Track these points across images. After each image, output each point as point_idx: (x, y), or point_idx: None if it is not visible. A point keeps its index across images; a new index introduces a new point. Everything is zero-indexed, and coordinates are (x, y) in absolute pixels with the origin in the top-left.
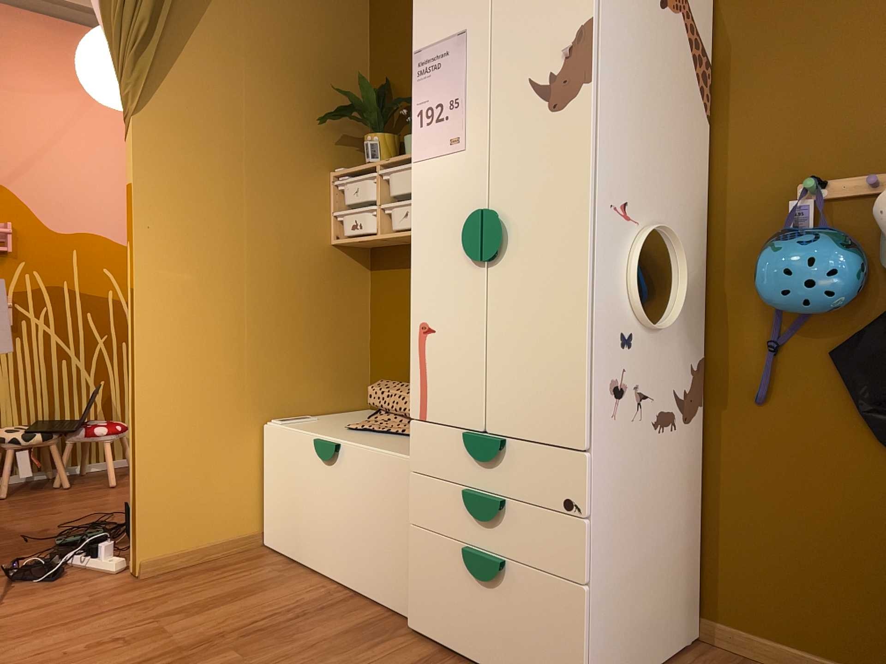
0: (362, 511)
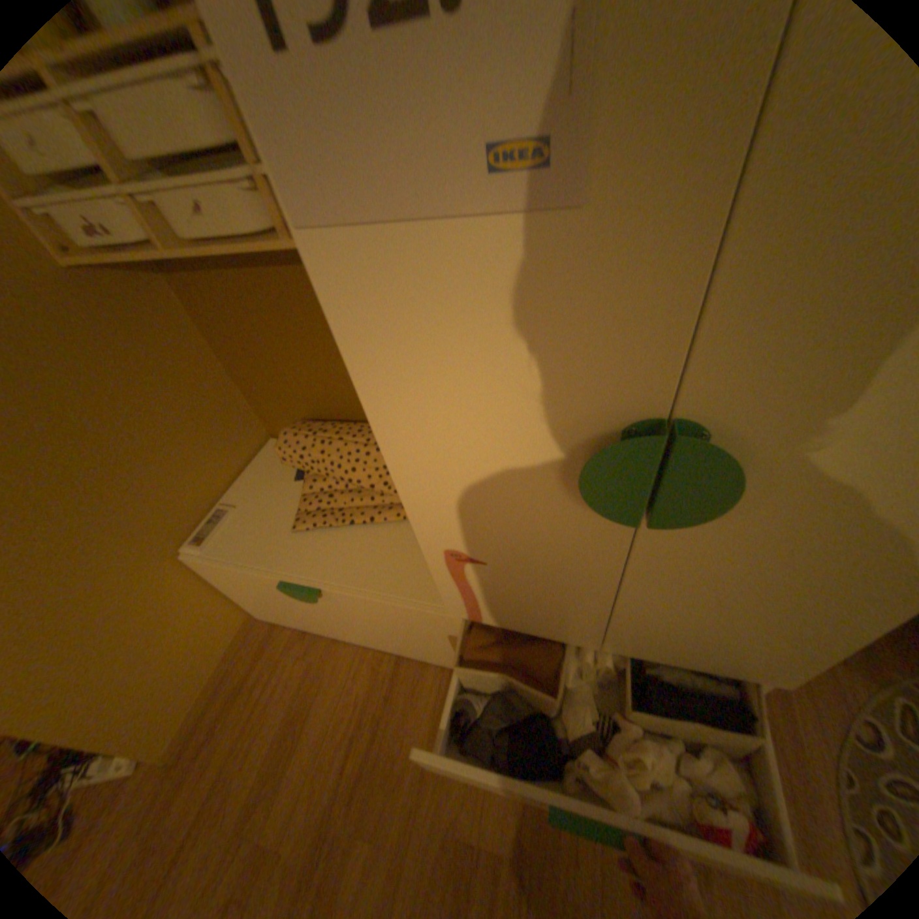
0: (383, 626)
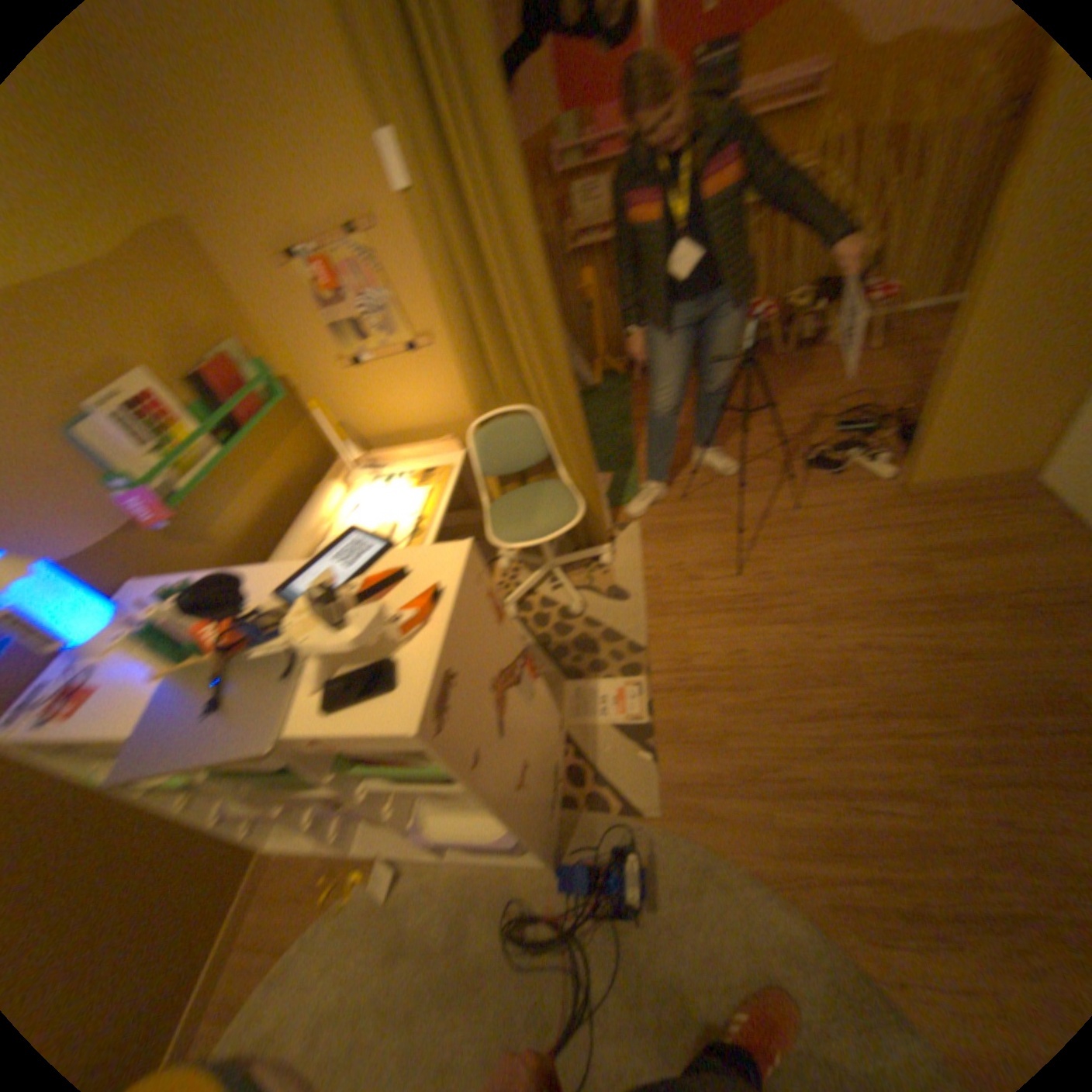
0: None
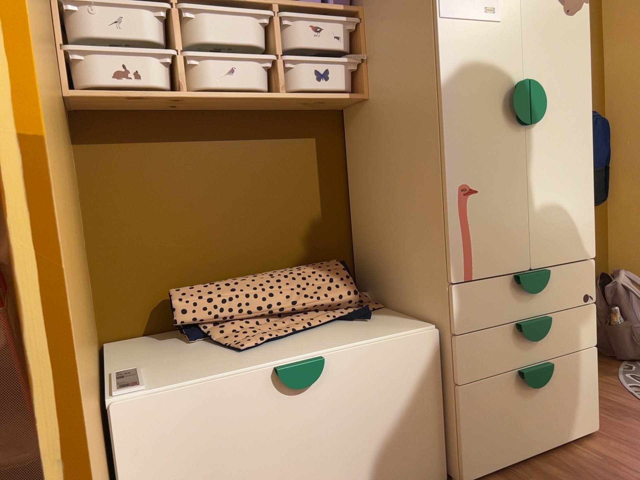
0: (368, 417)
